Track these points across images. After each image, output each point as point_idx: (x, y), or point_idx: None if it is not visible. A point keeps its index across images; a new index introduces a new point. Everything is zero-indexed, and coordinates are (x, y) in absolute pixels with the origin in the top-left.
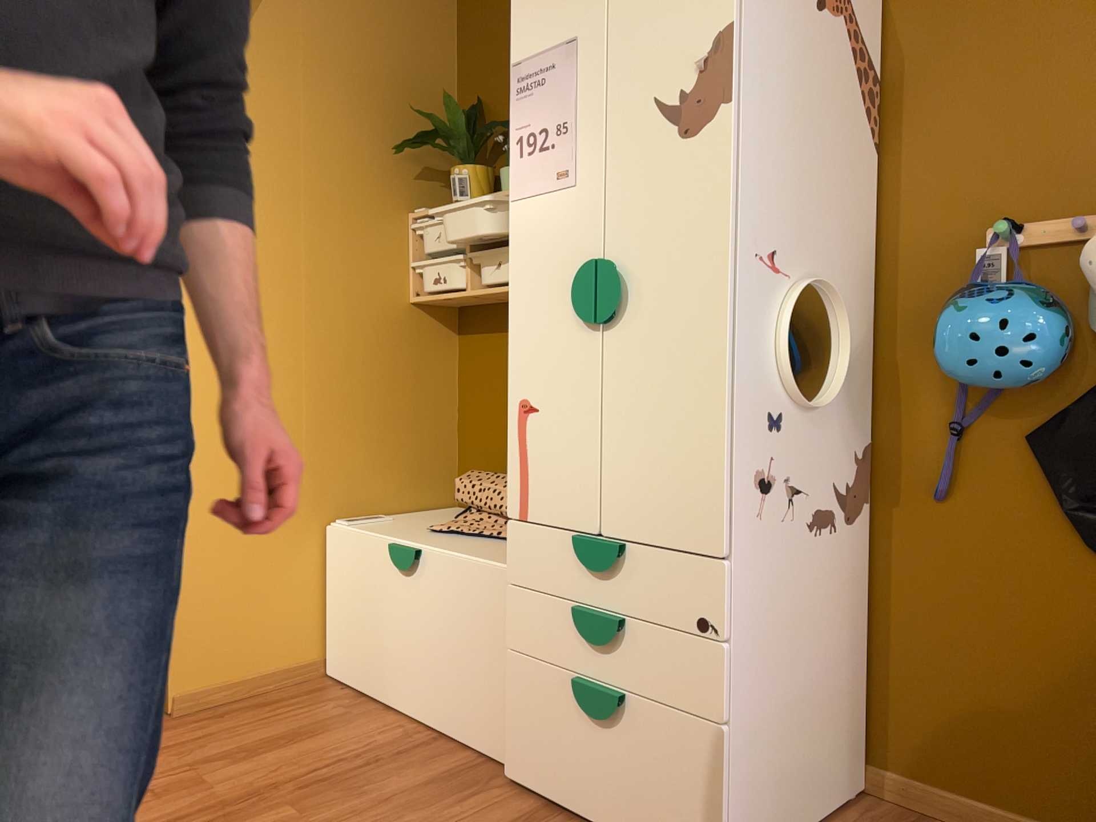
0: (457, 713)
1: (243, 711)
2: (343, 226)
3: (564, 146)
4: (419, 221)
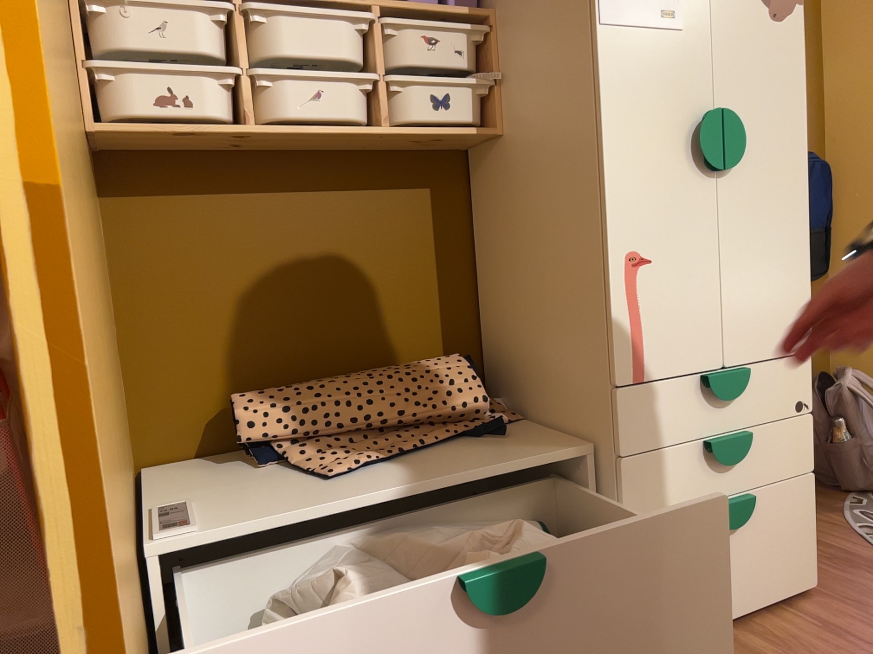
0: None
1: None
2: None
3: None
4: None
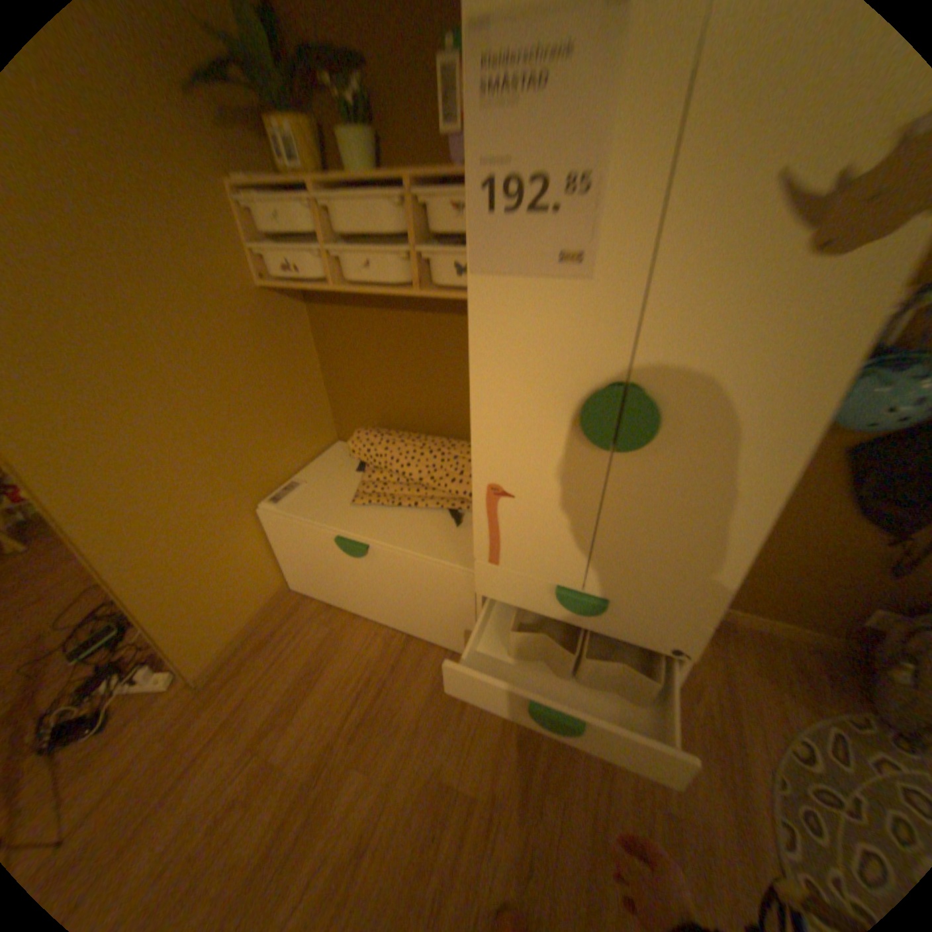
0: (423, 629)
1: (254, 659)
2: (152, 214)
3: (580, 212)
4: (237, 186)
